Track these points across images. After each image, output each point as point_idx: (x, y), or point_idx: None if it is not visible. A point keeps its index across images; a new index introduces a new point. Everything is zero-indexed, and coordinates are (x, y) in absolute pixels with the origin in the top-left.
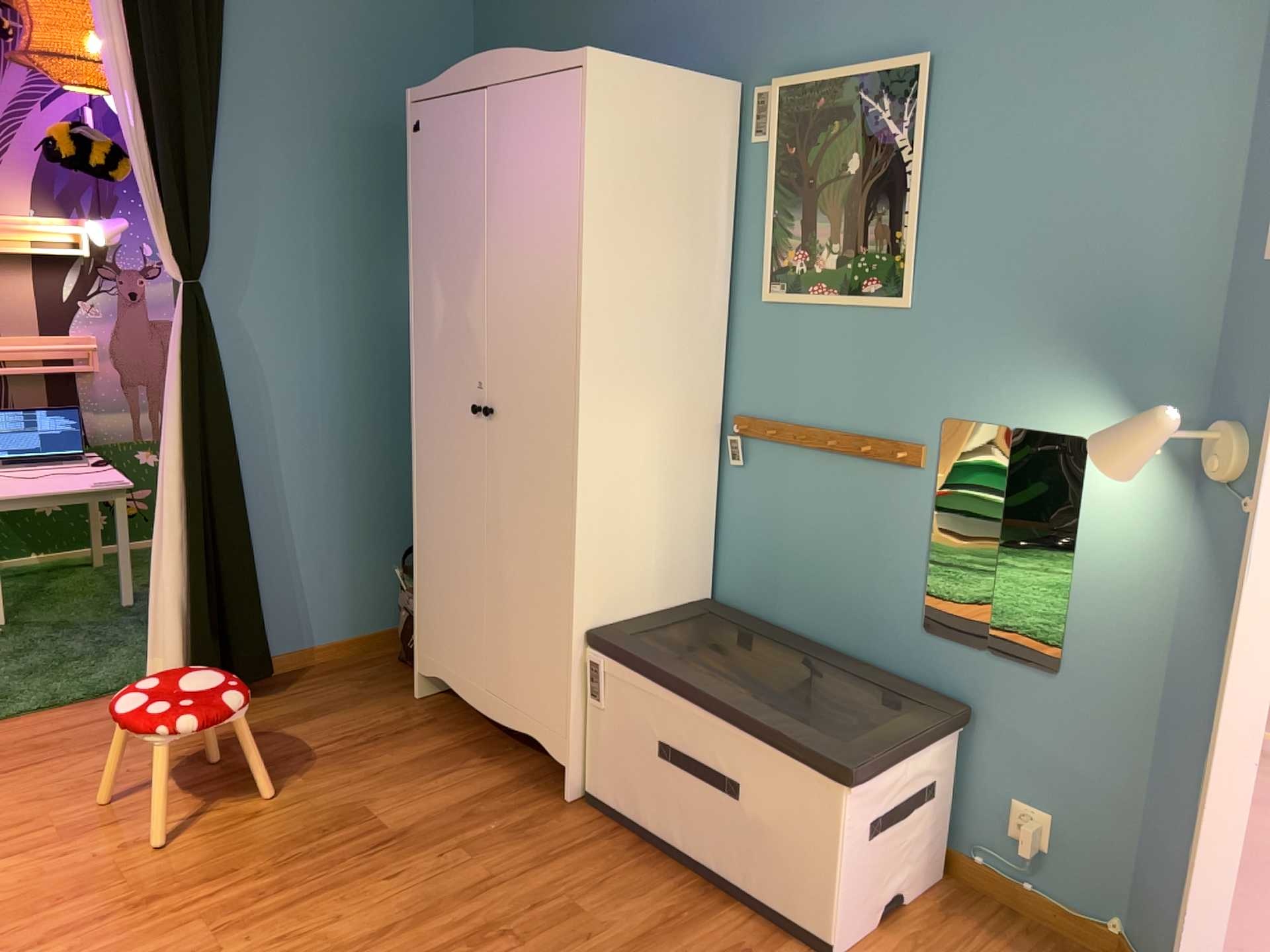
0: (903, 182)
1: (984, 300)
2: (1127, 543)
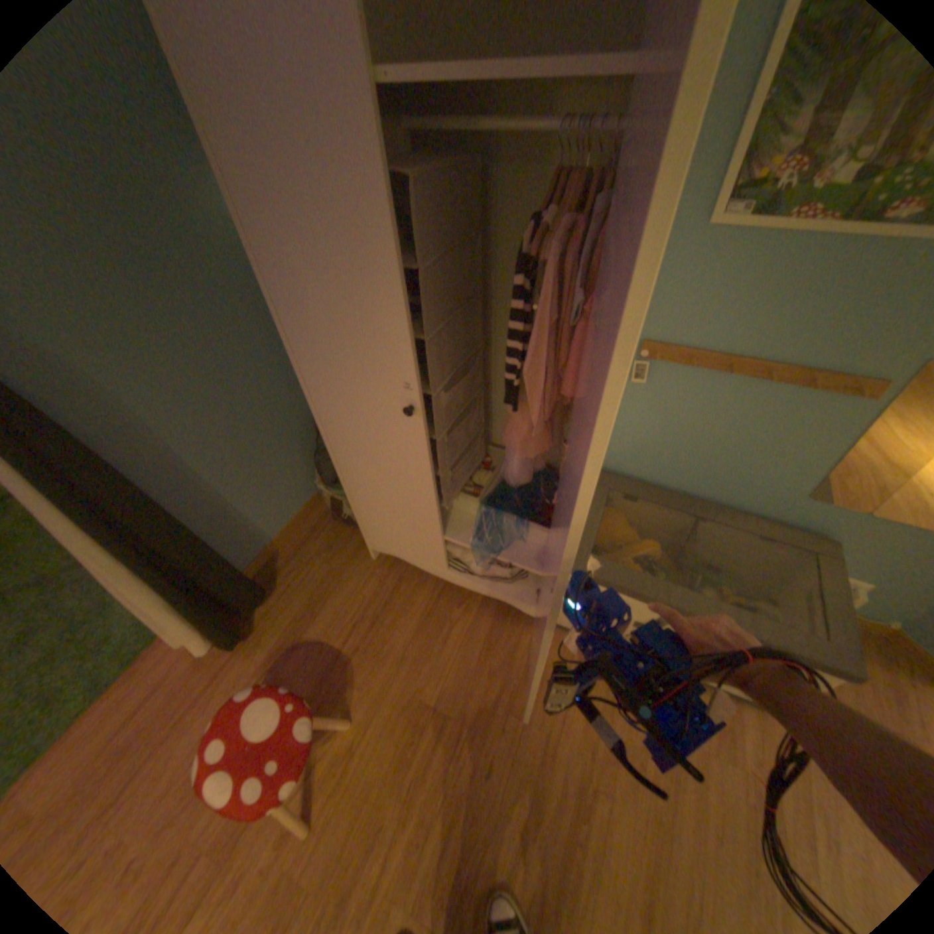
0: None
1: None
2: None
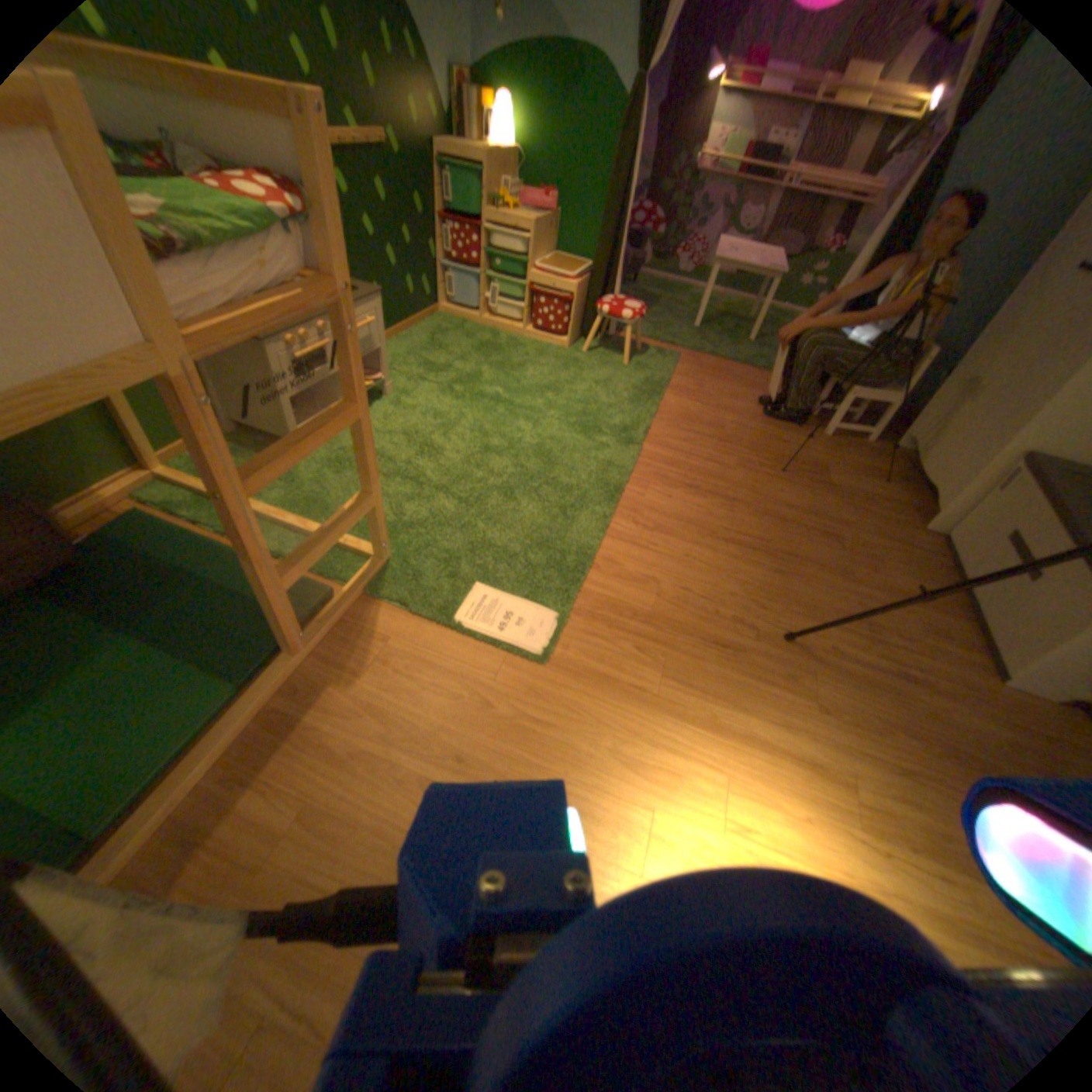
0: None
1: None
2: None
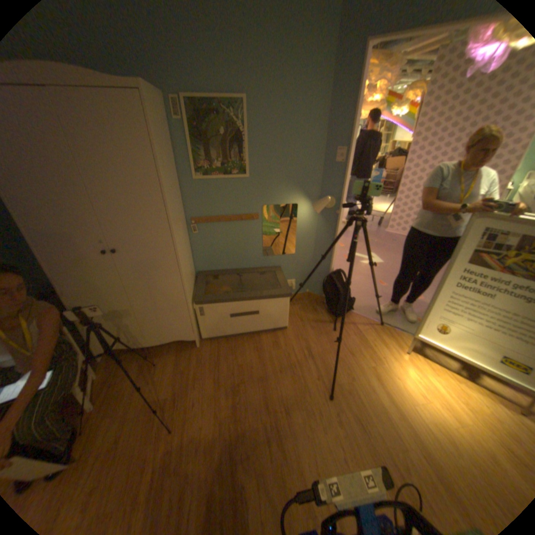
0: (242, 139)
1: (270, 174)
2: (306, 224)
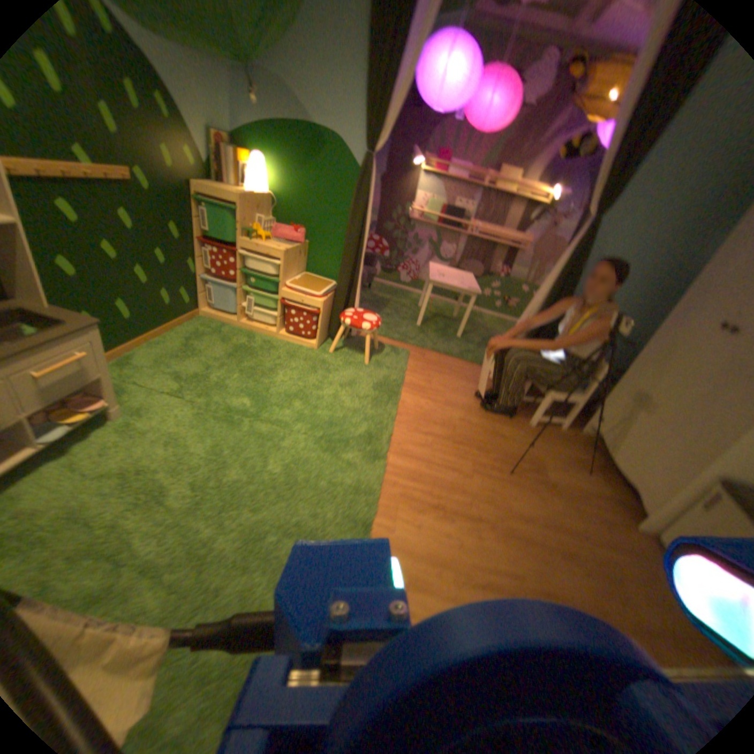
0: None
1: None
2: None
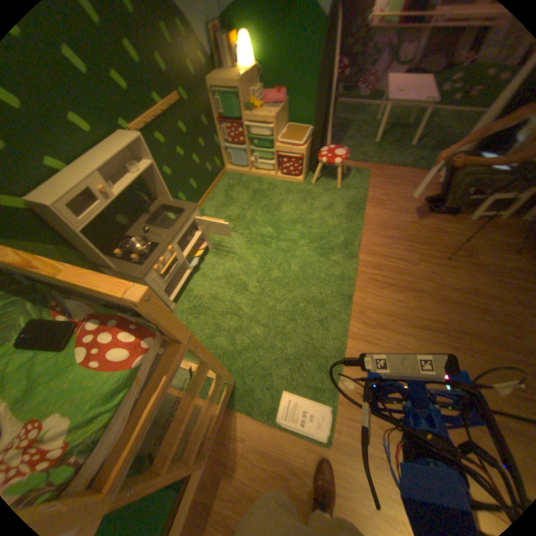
0: None
1: None
2: None
